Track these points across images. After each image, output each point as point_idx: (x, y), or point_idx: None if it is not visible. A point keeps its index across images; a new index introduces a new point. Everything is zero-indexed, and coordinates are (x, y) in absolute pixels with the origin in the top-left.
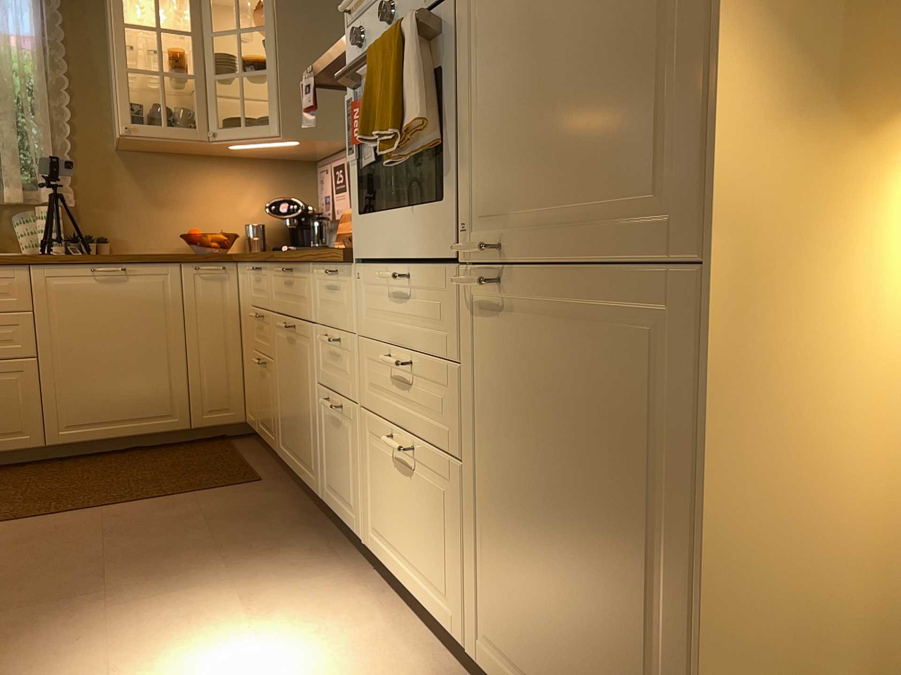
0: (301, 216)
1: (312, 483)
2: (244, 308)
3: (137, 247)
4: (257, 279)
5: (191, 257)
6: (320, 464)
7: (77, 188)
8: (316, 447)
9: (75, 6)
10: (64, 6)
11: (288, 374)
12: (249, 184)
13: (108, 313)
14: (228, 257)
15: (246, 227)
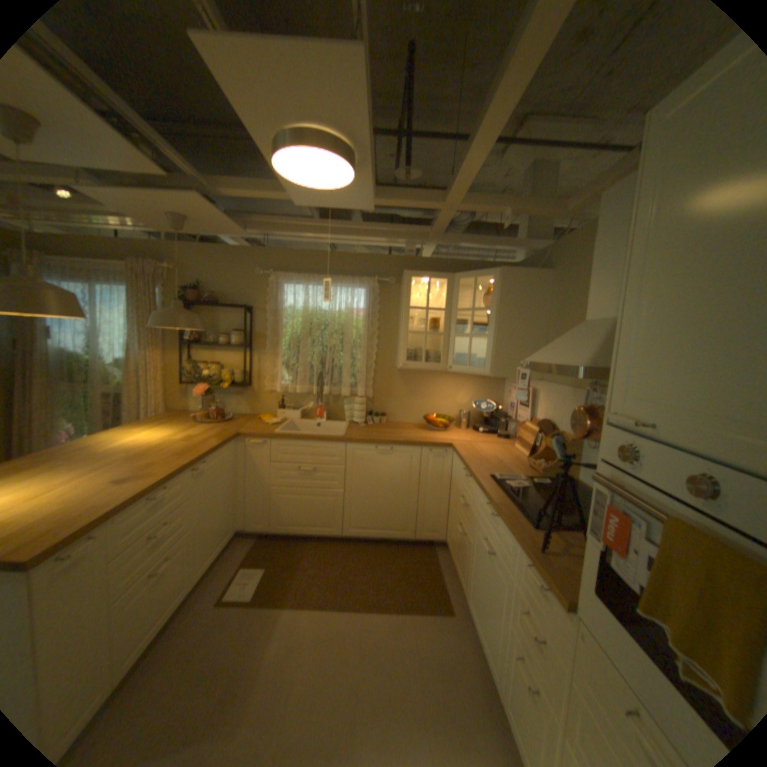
0: (494, 412)
1: (495, 677)
2: (455, 480)
3: (400, 418)
4: (468, 478)
5: (428, 444)
6: (505, 680)
7: (375, 386)
8: (503, 663)
9: (386, 291)
10: (381, 291)
11: (484, 573)
12: (464, 386)
13: (381, 470)
14: (449, 445)
15: (460, 413)
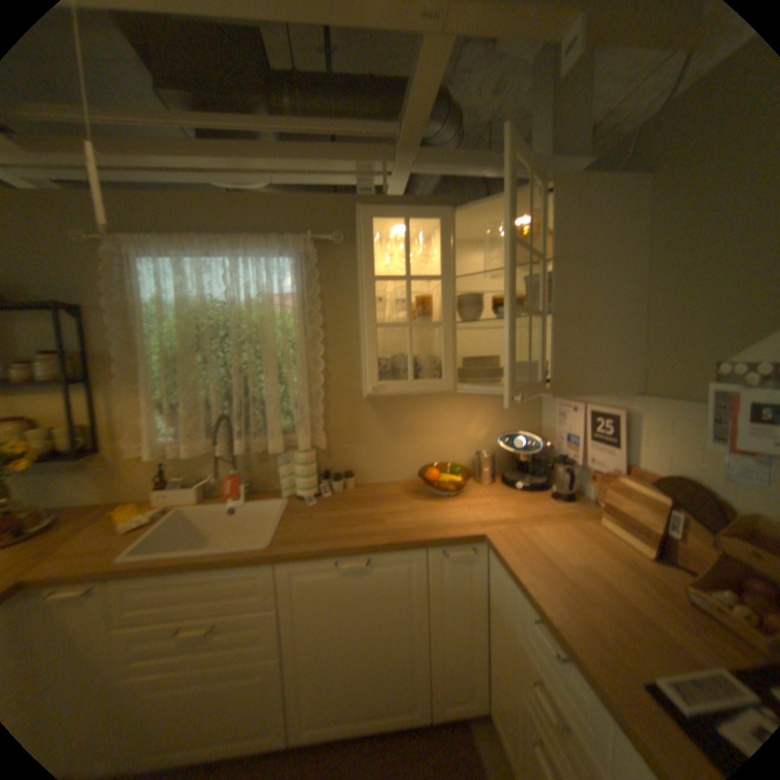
0: (536, 452)
1: None
2: (502, 614)
3: (378, 477)
4: (553, 651)
5: (440, 544)
6: None
7: (328, 428)
8: None
9: (330, 261)
10: (320, 261)
11: None
12: (478, 411)
13: (350, 609)
14: (480, 540)
15: (477, 459)
